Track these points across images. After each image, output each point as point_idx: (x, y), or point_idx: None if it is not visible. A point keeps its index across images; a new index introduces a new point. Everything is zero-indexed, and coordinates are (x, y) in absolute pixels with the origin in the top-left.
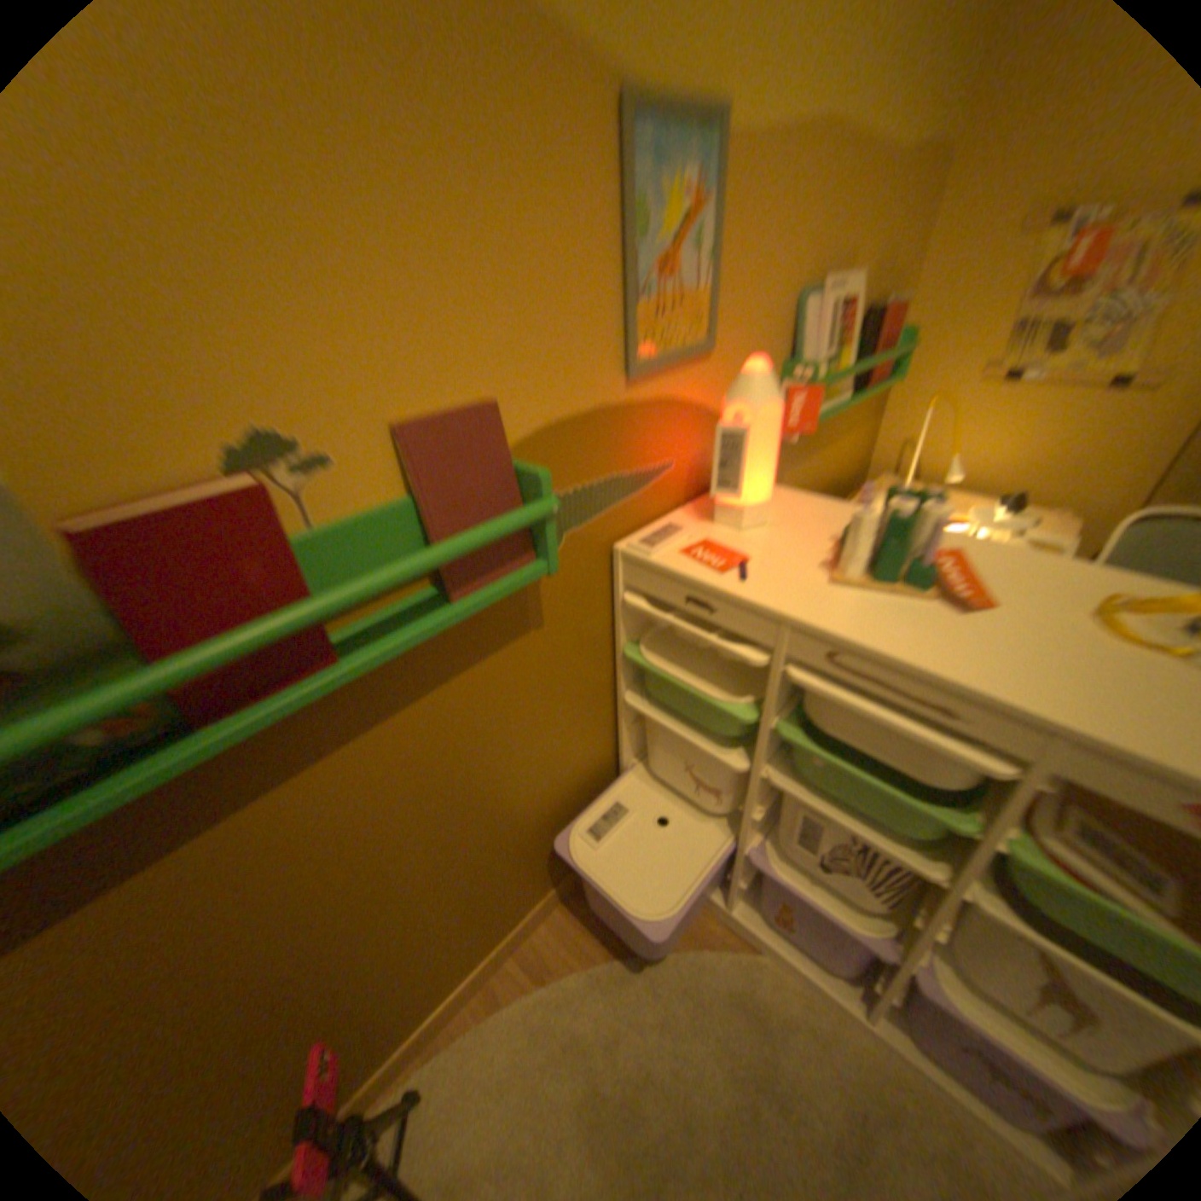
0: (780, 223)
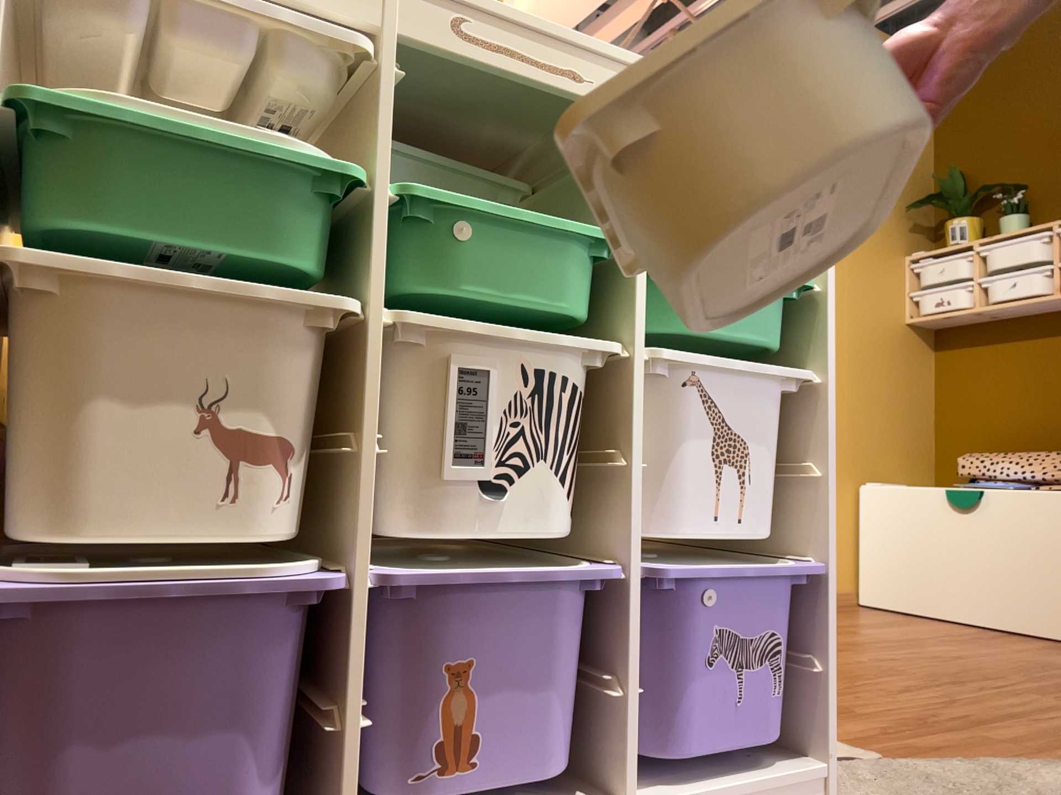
0: None
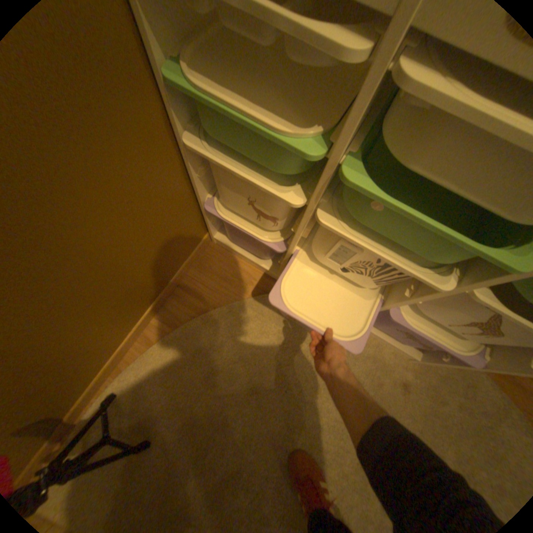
0: None
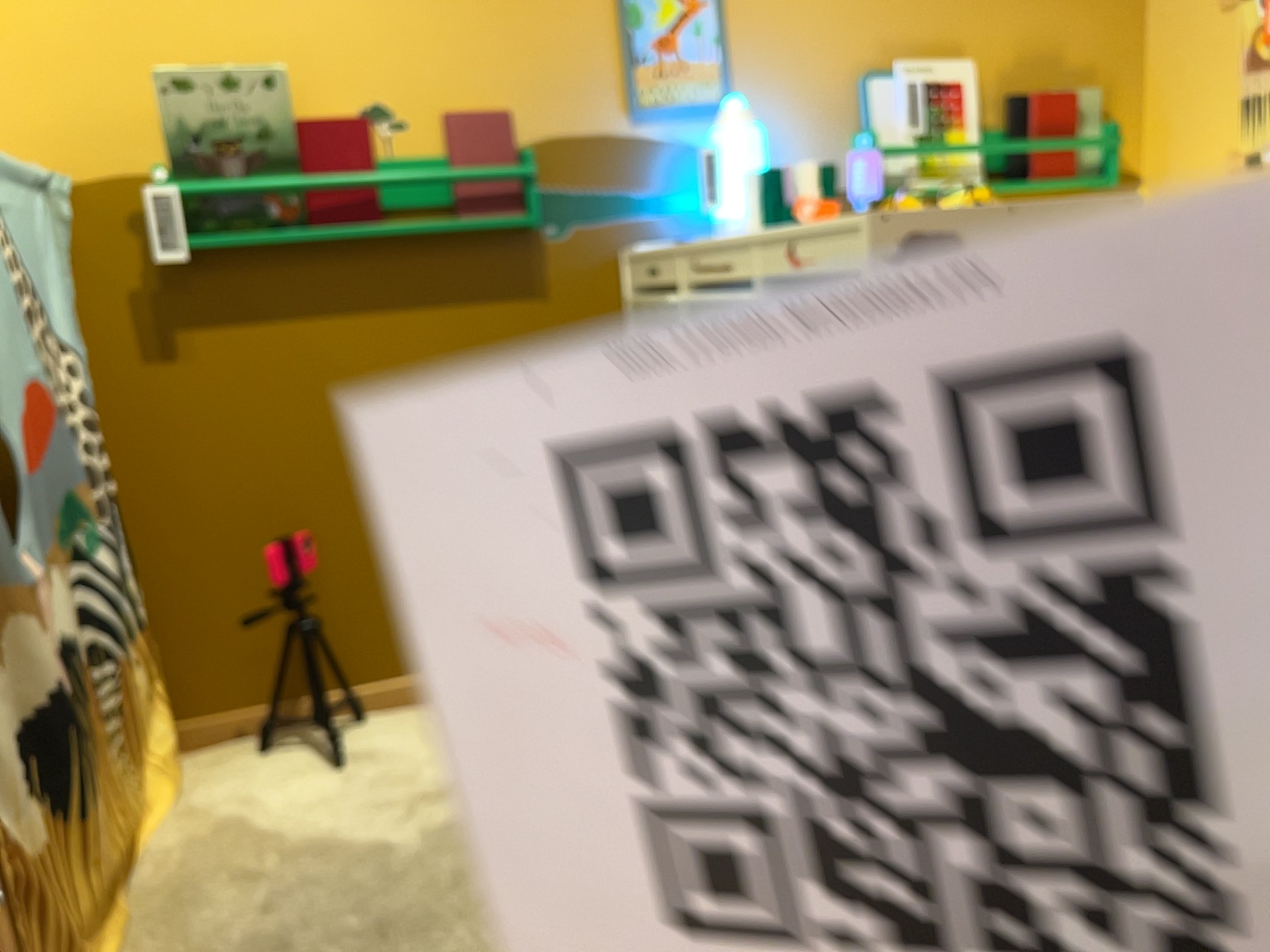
0: (807, 21)
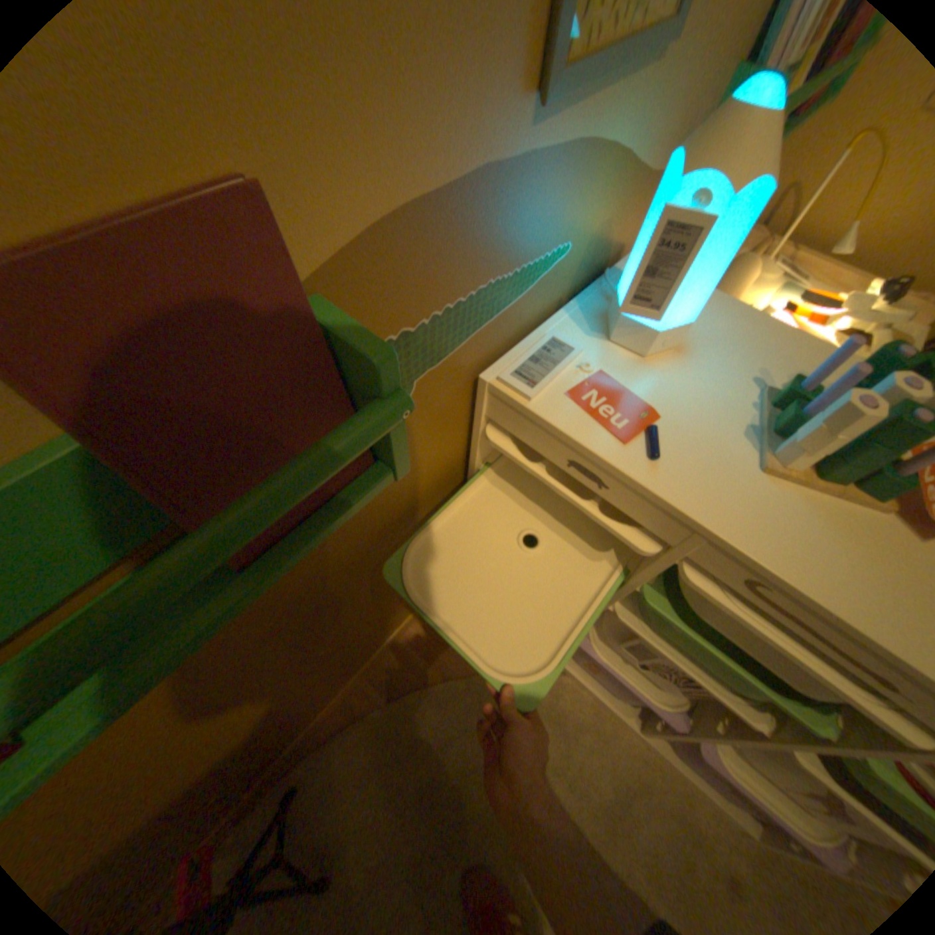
0: None
